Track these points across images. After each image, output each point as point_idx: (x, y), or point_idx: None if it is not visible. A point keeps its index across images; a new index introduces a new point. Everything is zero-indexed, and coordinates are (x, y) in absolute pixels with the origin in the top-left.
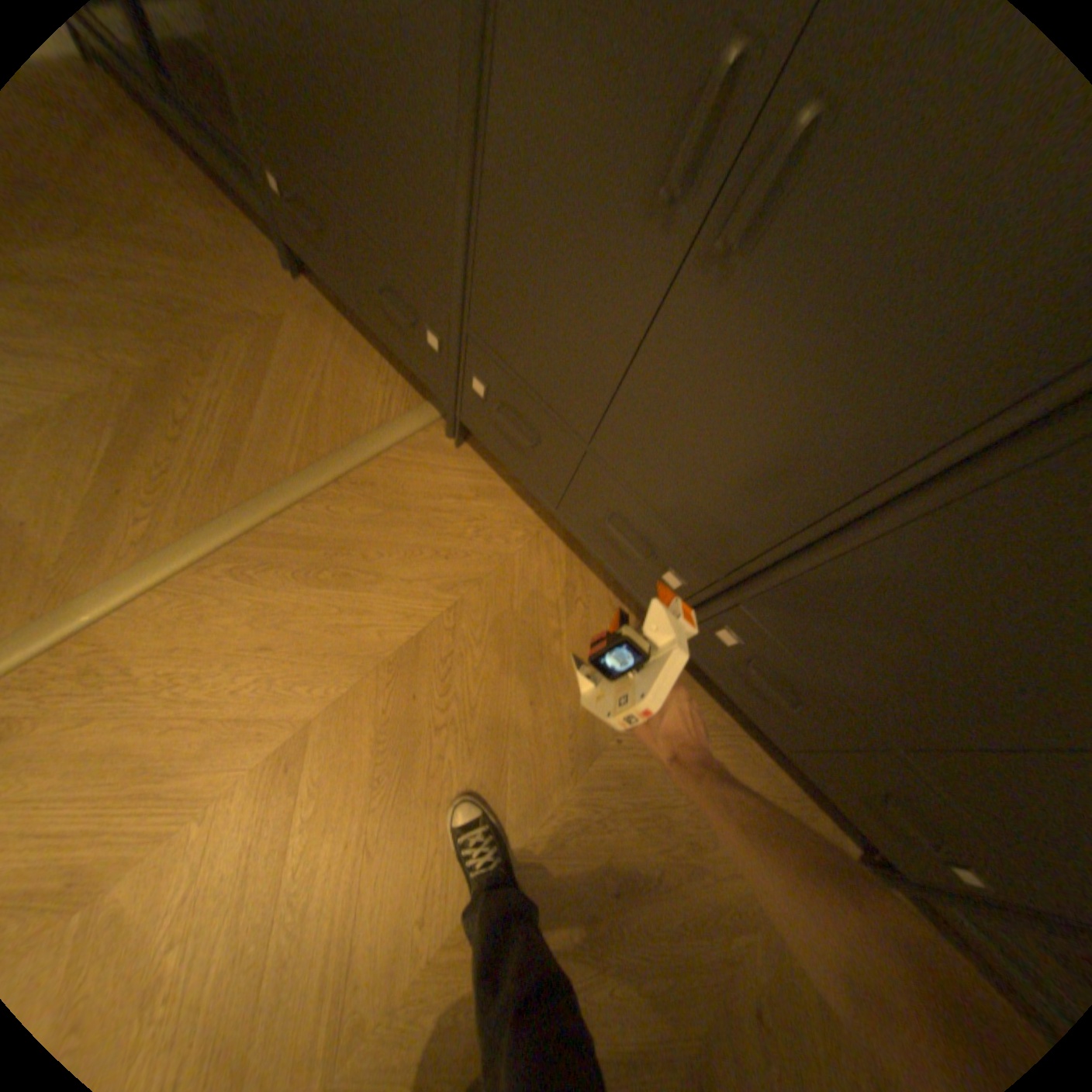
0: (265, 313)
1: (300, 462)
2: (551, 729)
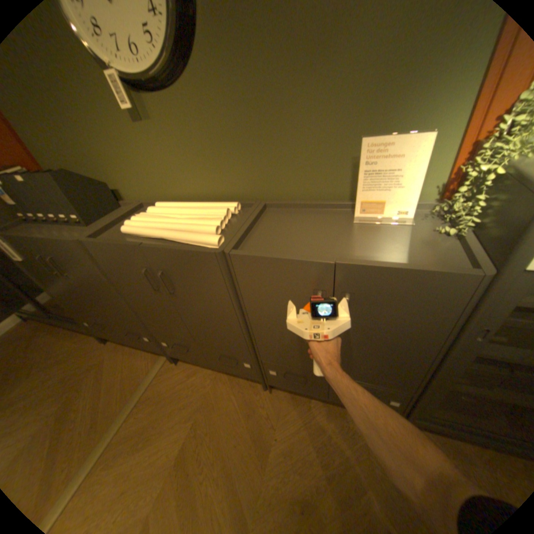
0: (96, 362)
1: (119, 407)
2: (246, 453)
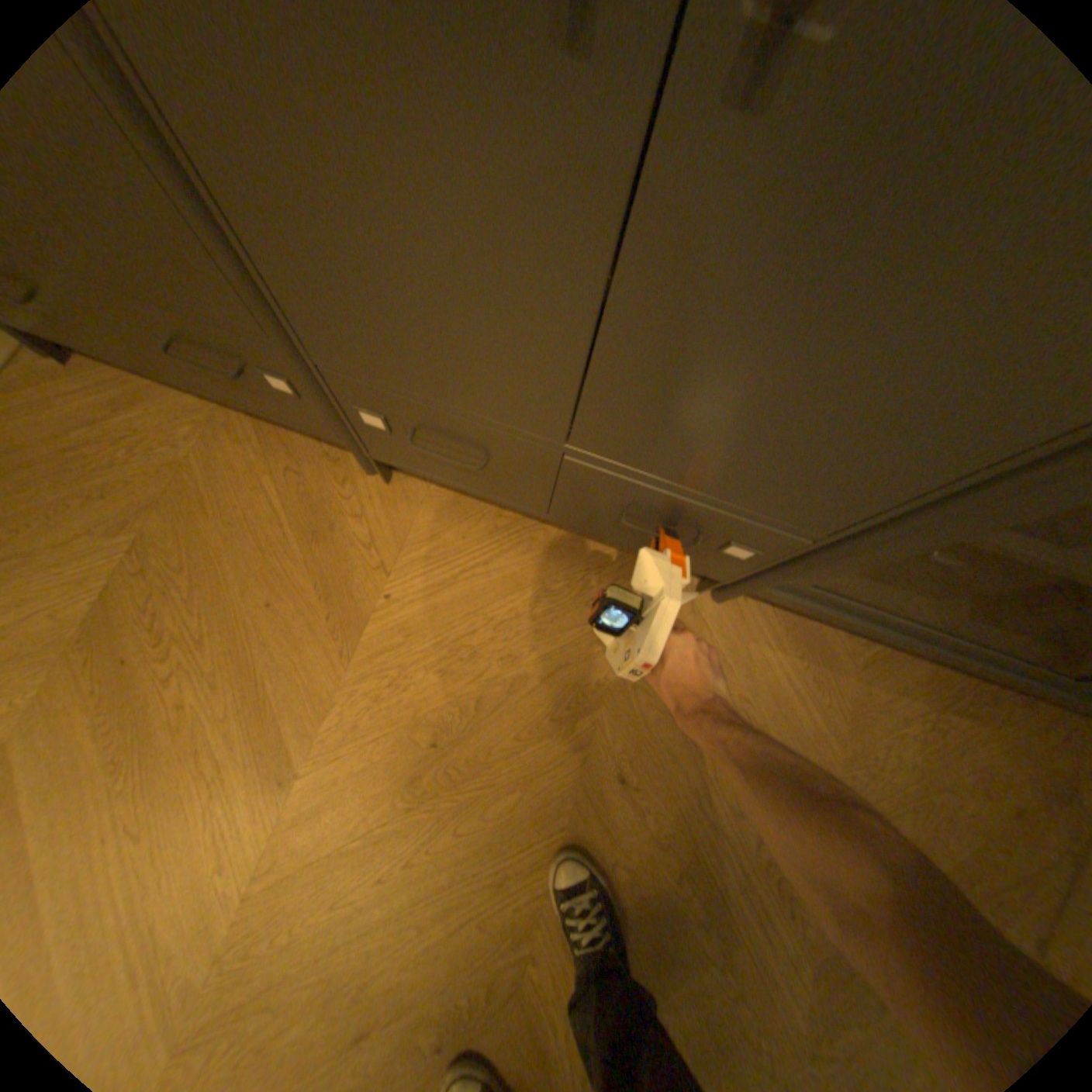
0: None
1: None
2: (301, 619)
